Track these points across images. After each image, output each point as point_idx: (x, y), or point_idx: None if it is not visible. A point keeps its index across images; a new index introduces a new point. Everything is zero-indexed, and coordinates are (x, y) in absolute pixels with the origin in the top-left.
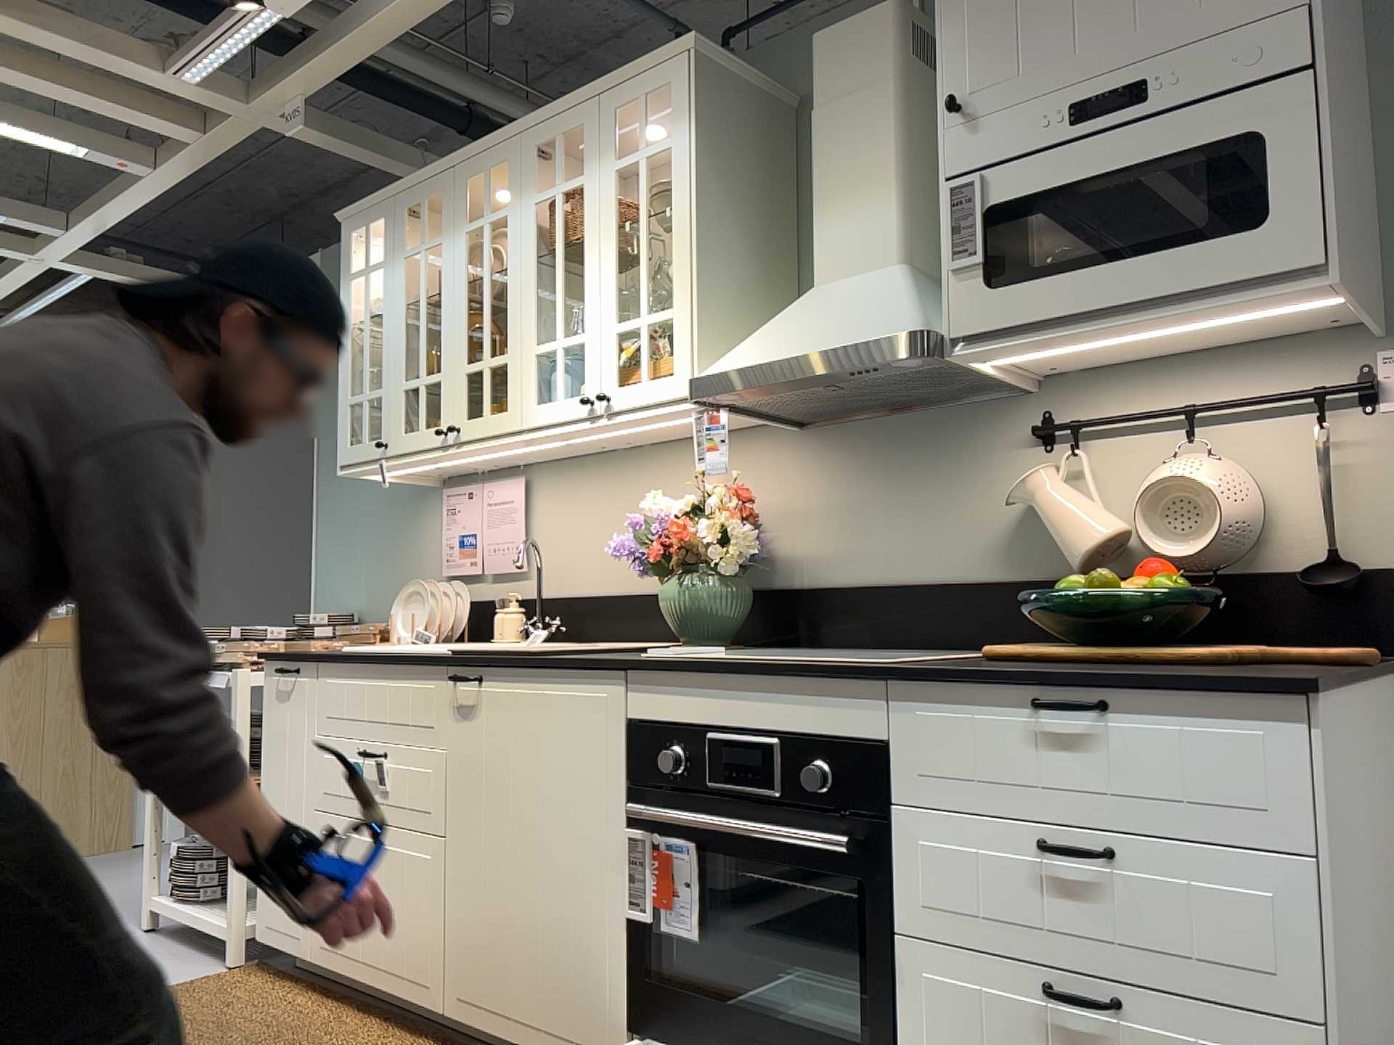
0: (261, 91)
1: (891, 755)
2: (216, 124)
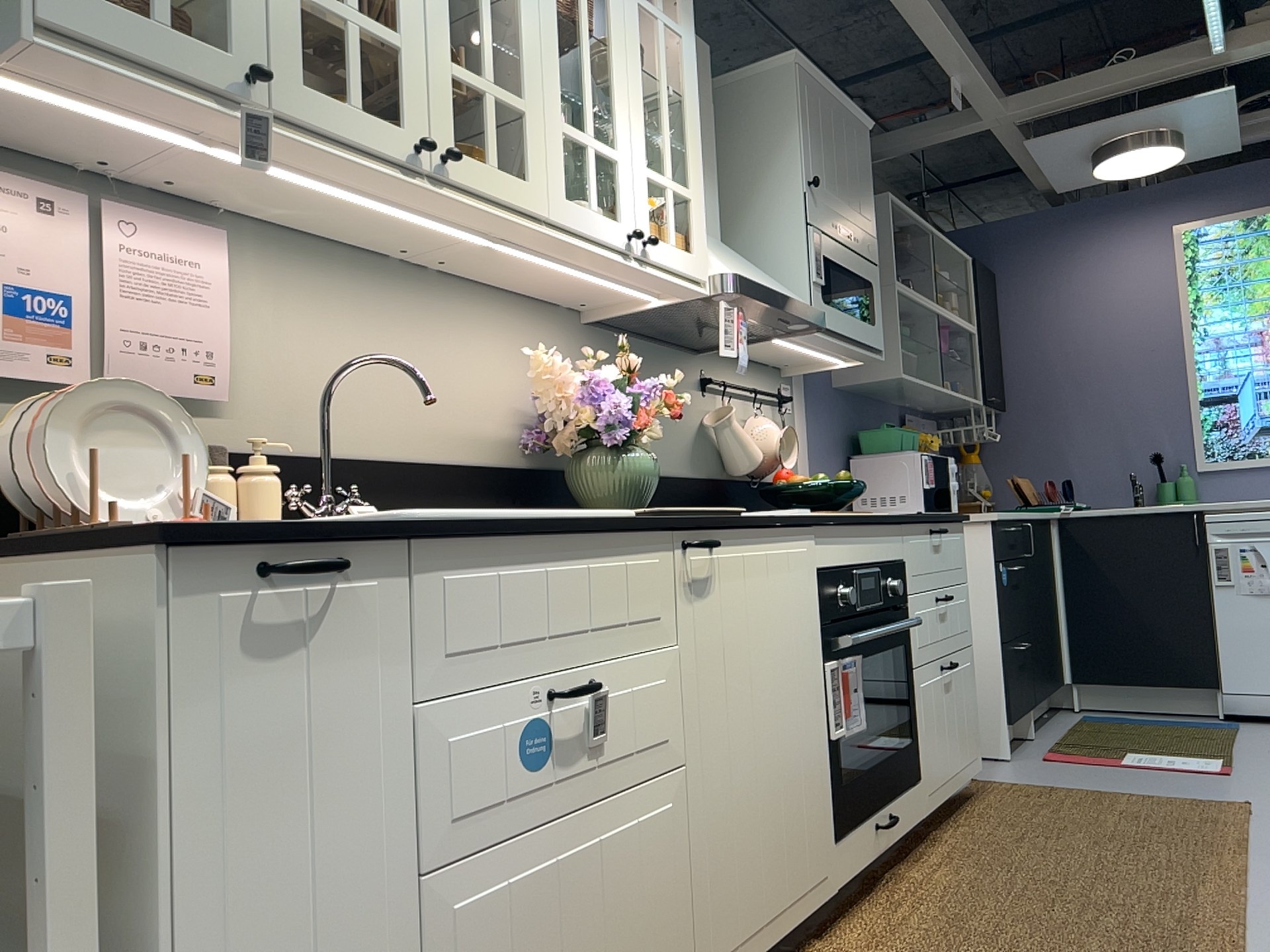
0: None
1: (906, 566)
2: None
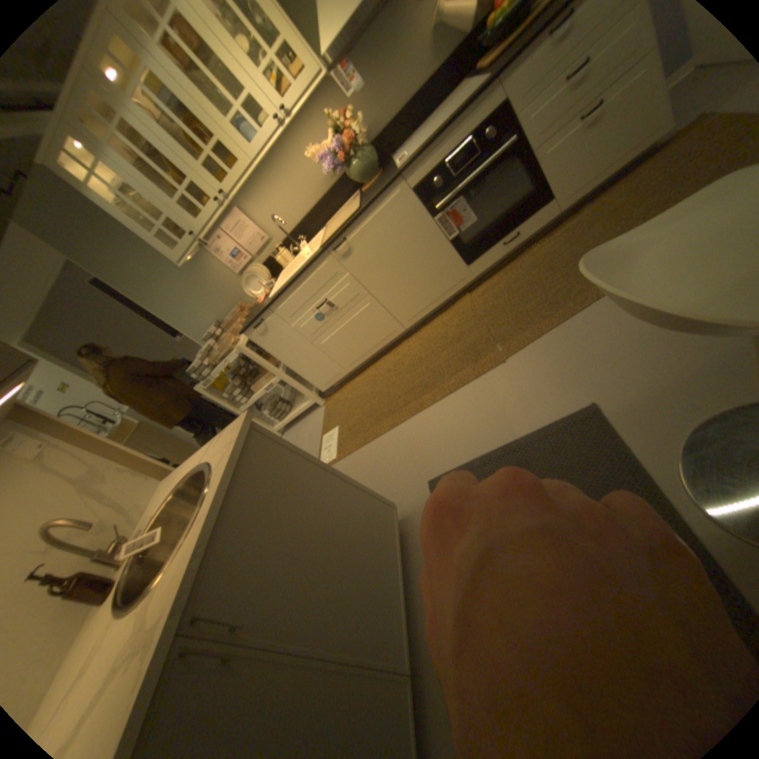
0: None
1: (511, 98)
2: None
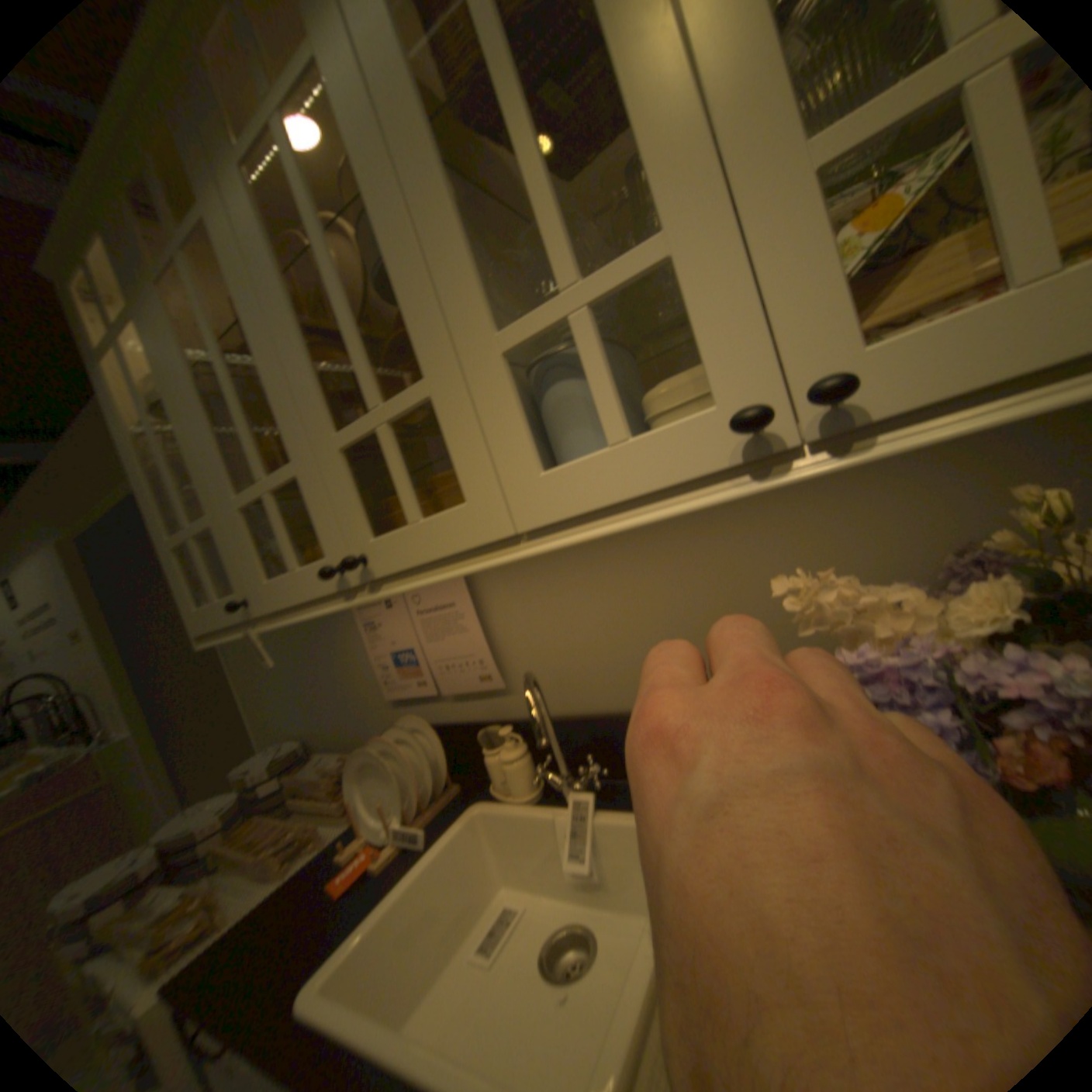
0: None
1: None
2: None
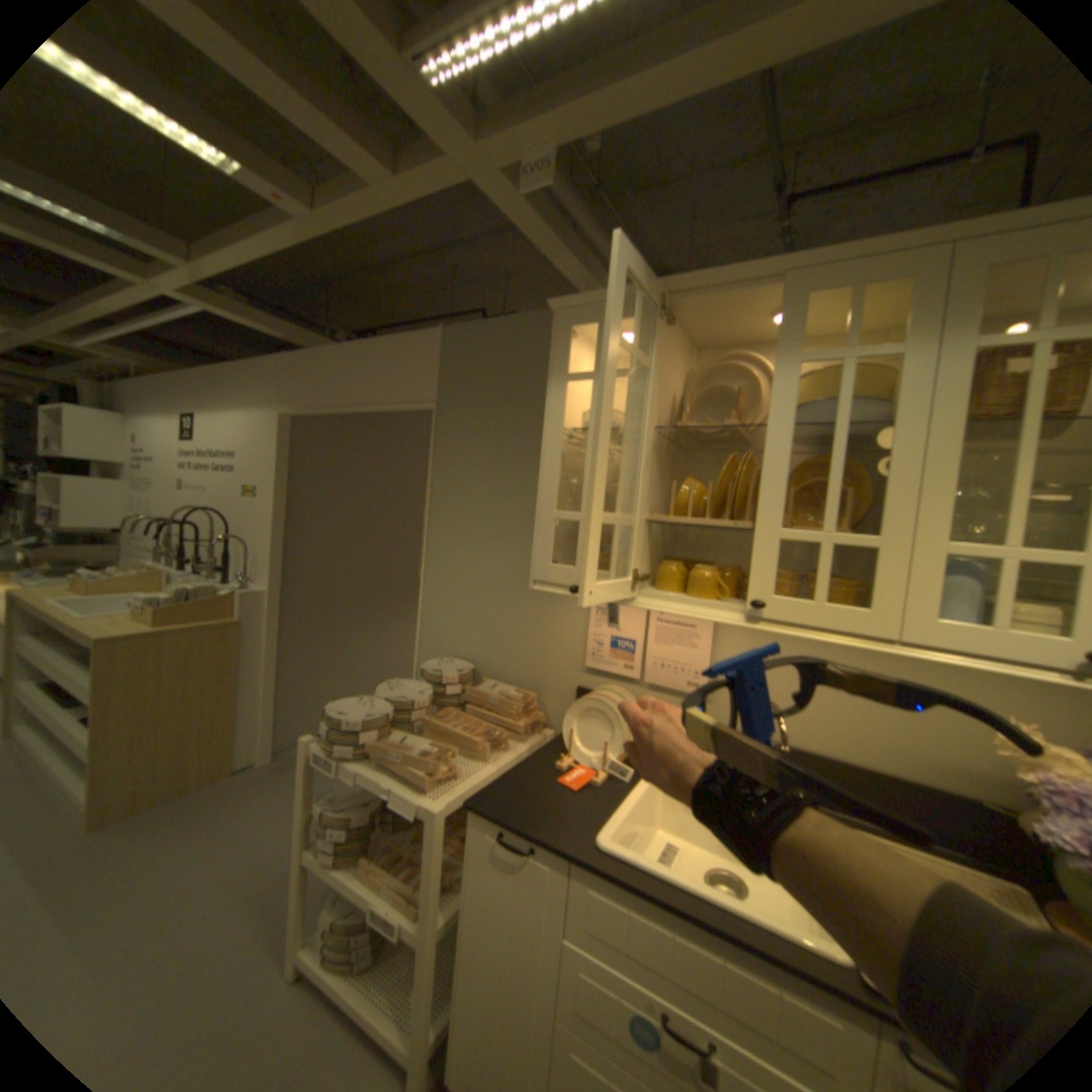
0: (496, 120)
1: None
2: (407, 160)
